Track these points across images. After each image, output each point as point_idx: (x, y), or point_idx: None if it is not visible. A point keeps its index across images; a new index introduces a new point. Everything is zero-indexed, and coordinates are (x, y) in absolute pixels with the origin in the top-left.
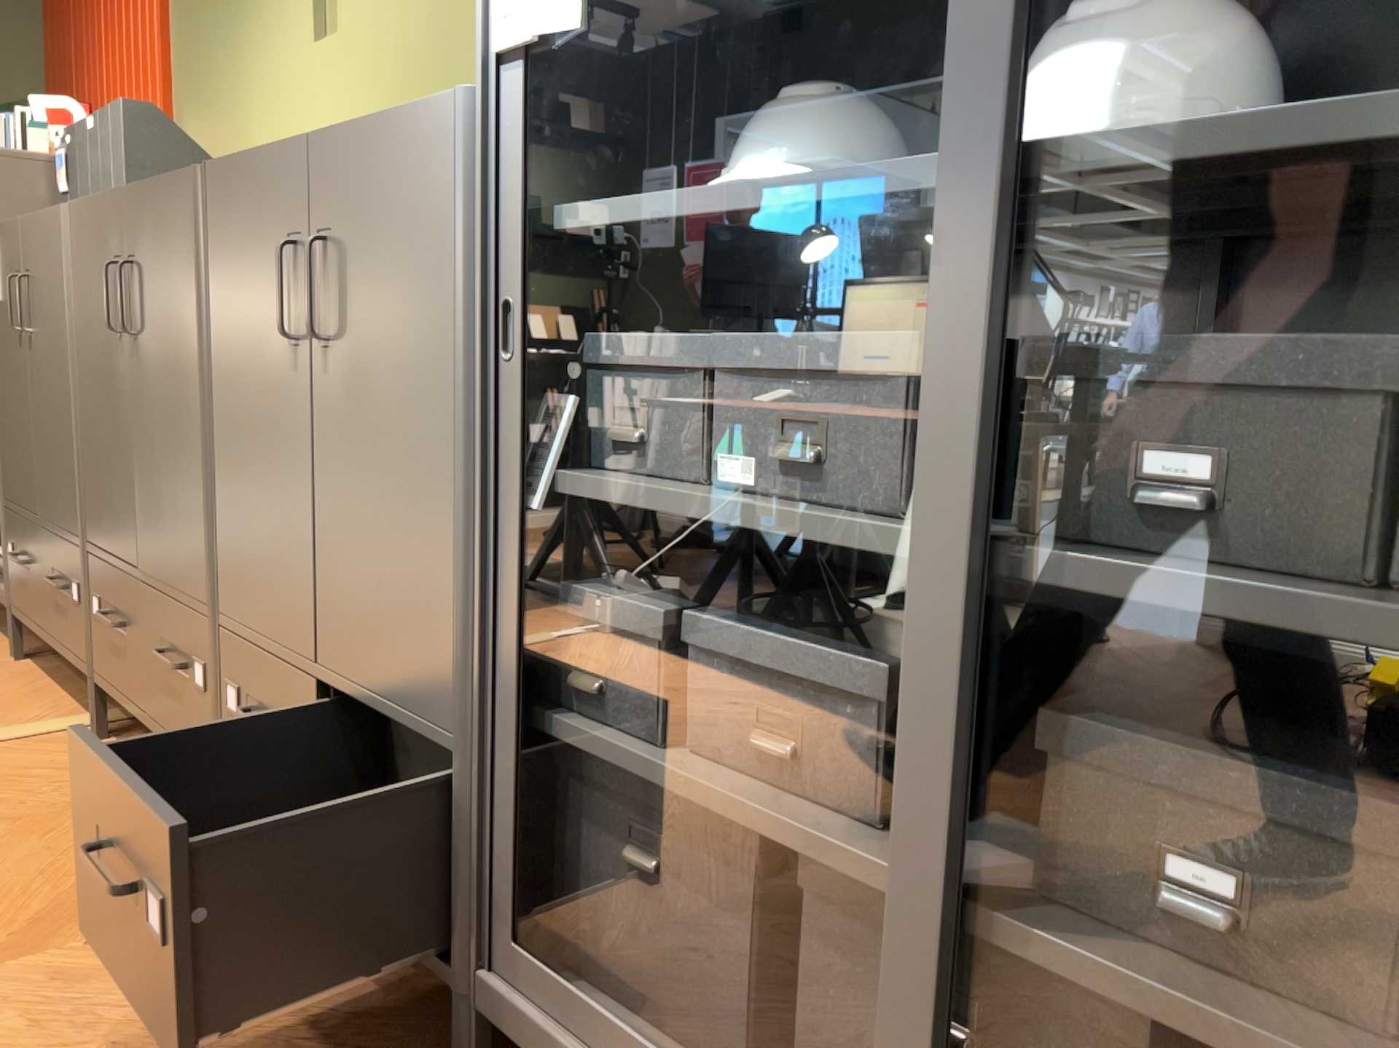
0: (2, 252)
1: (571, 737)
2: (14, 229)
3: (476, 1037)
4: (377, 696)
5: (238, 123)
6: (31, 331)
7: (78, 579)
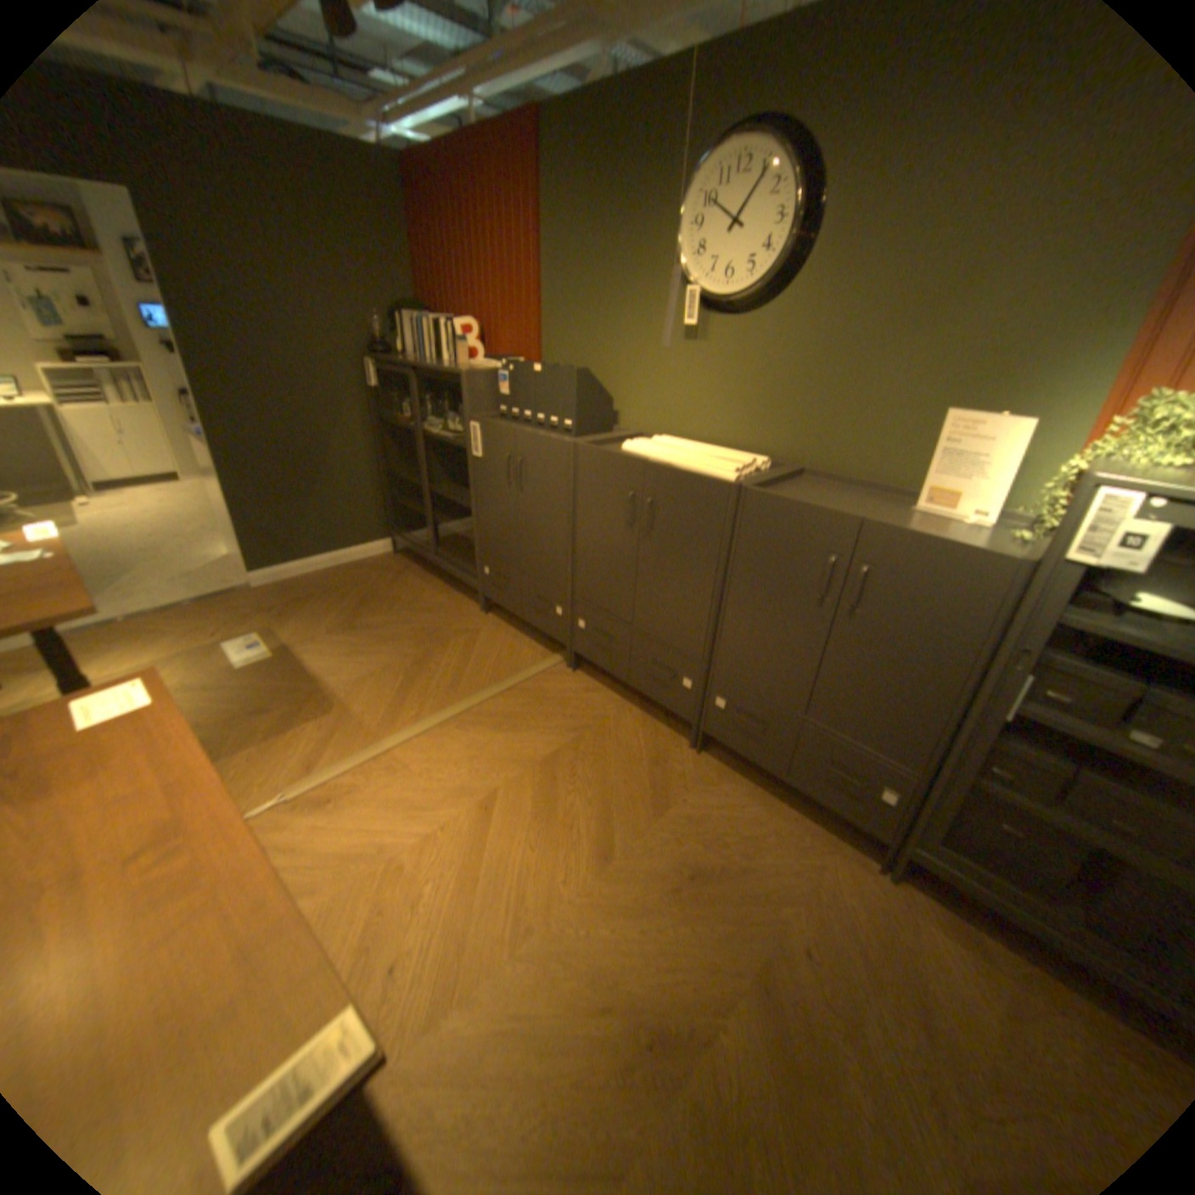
0: (489, 434)
1: (990, 790)
2: (507, 430)
3: (903, 862)
4: (858, 743)
5: (604, 360)
6: (522, 485)
7: (563, 606)
